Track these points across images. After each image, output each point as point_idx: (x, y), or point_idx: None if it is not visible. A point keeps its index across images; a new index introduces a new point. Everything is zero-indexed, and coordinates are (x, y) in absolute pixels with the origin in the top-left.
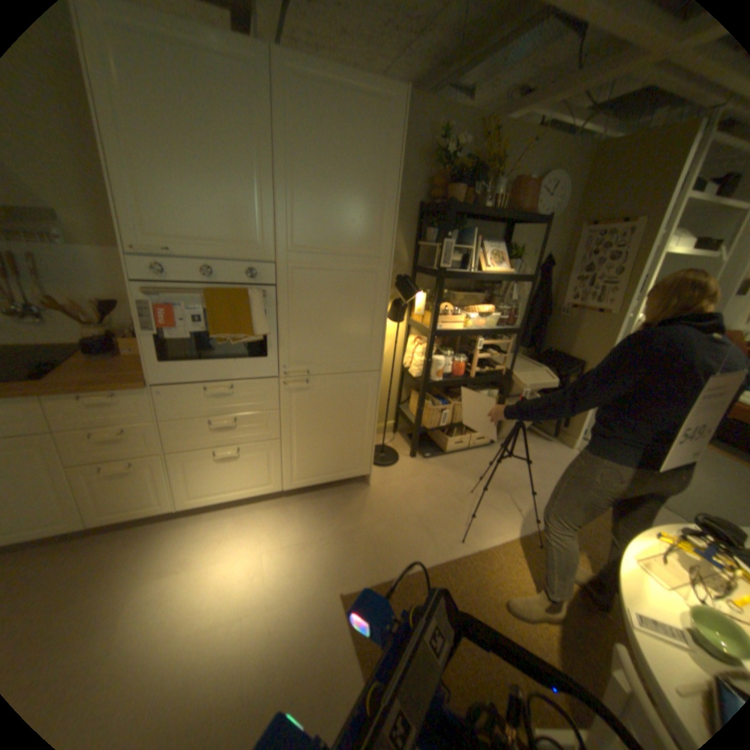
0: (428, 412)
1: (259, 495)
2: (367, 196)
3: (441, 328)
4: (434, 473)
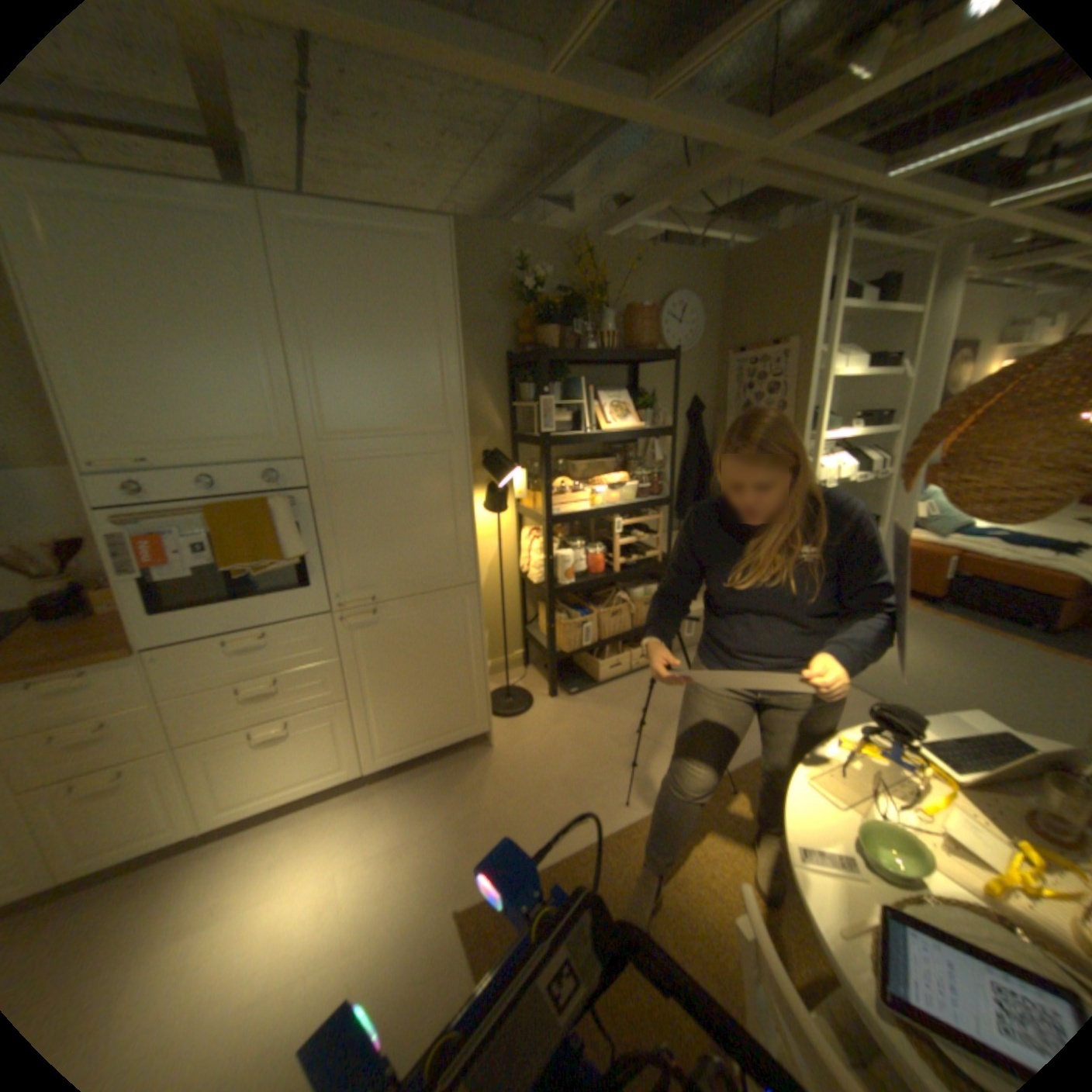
0: (564, 630)
1: (328, 789)
2: (419, 358)
3: (560, 513)
4: (586, 714)
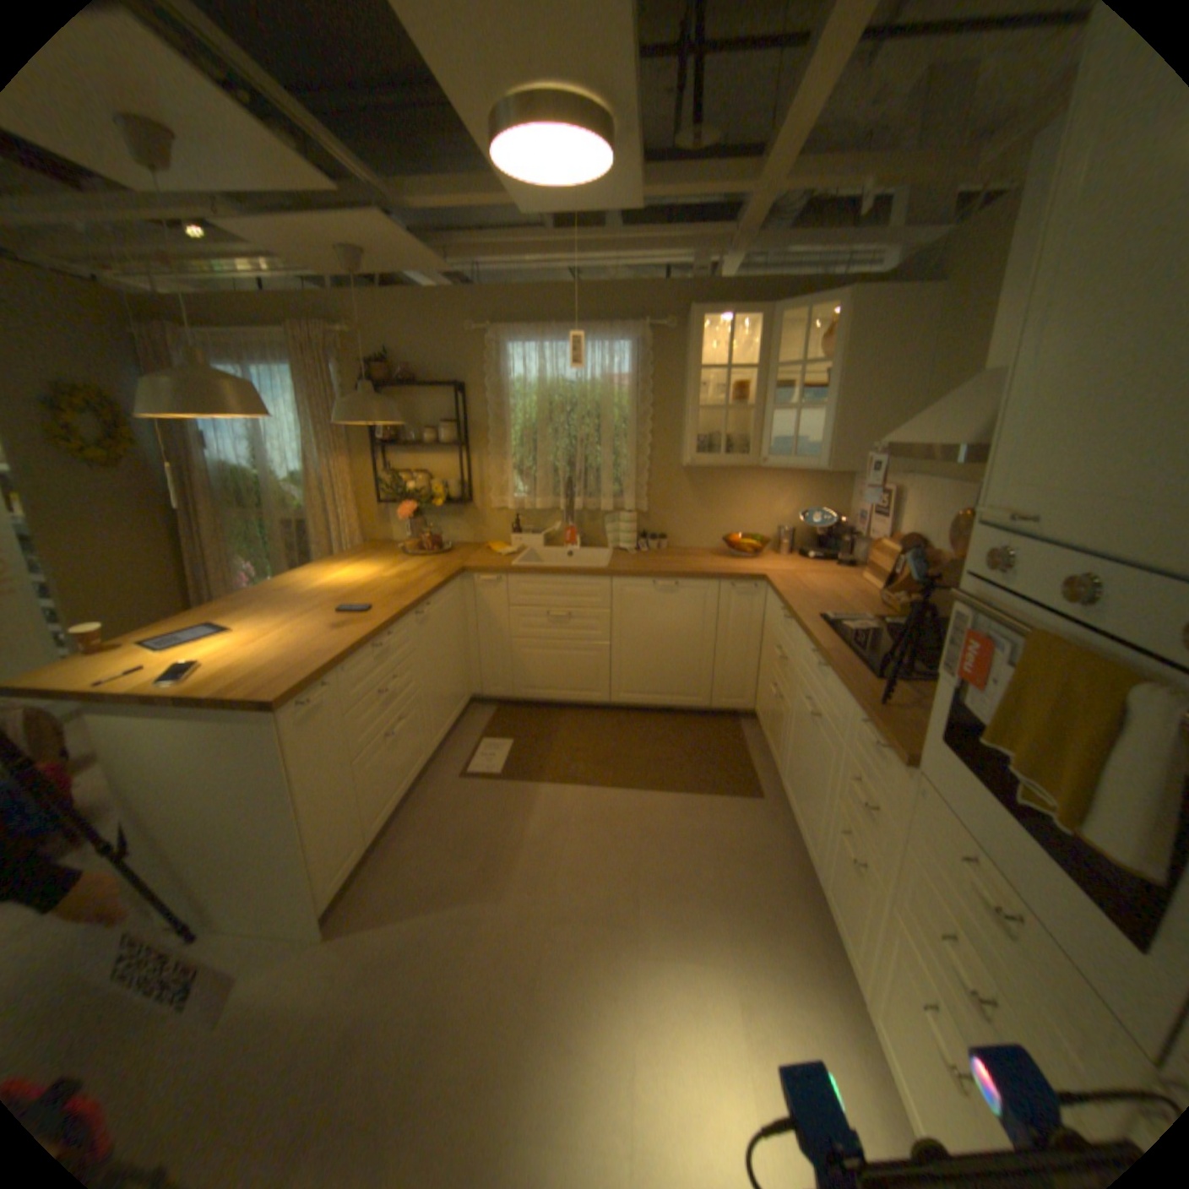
0: None
1: None
2: None
3: None
4: None
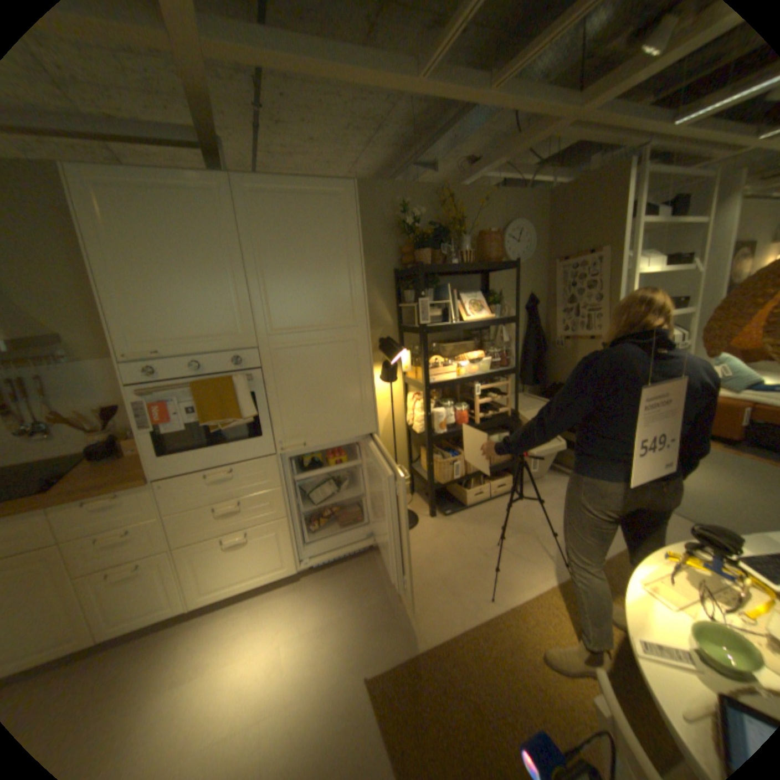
0: (439, 467)
1: (274, 581)
2: (334, 276)
3: (434, 381)
4: (457, 530)
